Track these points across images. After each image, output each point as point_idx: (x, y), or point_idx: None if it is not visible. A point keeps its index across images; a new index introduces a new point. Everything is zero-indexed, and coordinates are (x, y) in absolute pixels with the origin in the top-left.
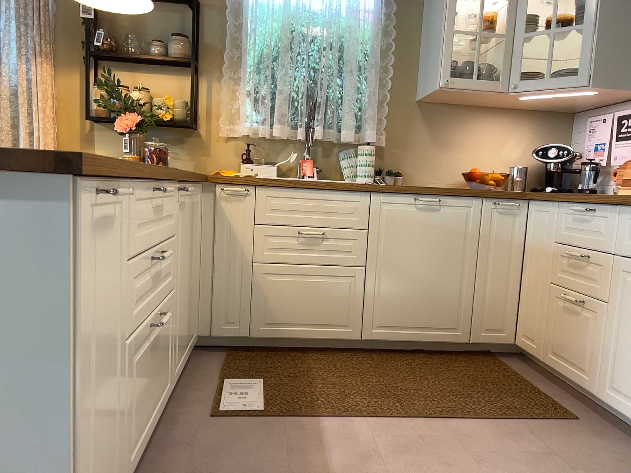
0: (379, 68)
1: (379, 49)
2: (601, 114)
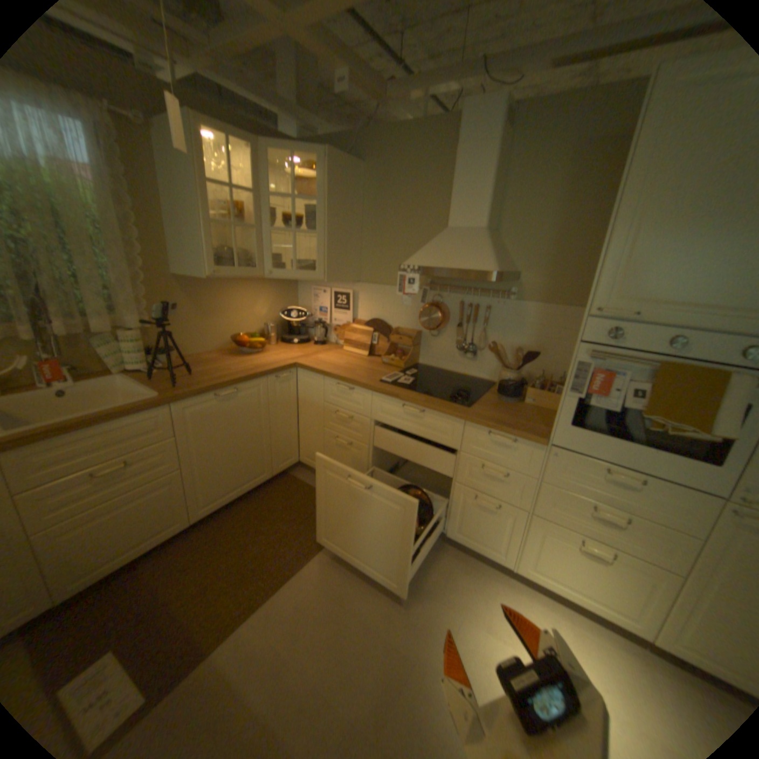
0: (118, 243)
1: (111, 219)
2: (319, 284)
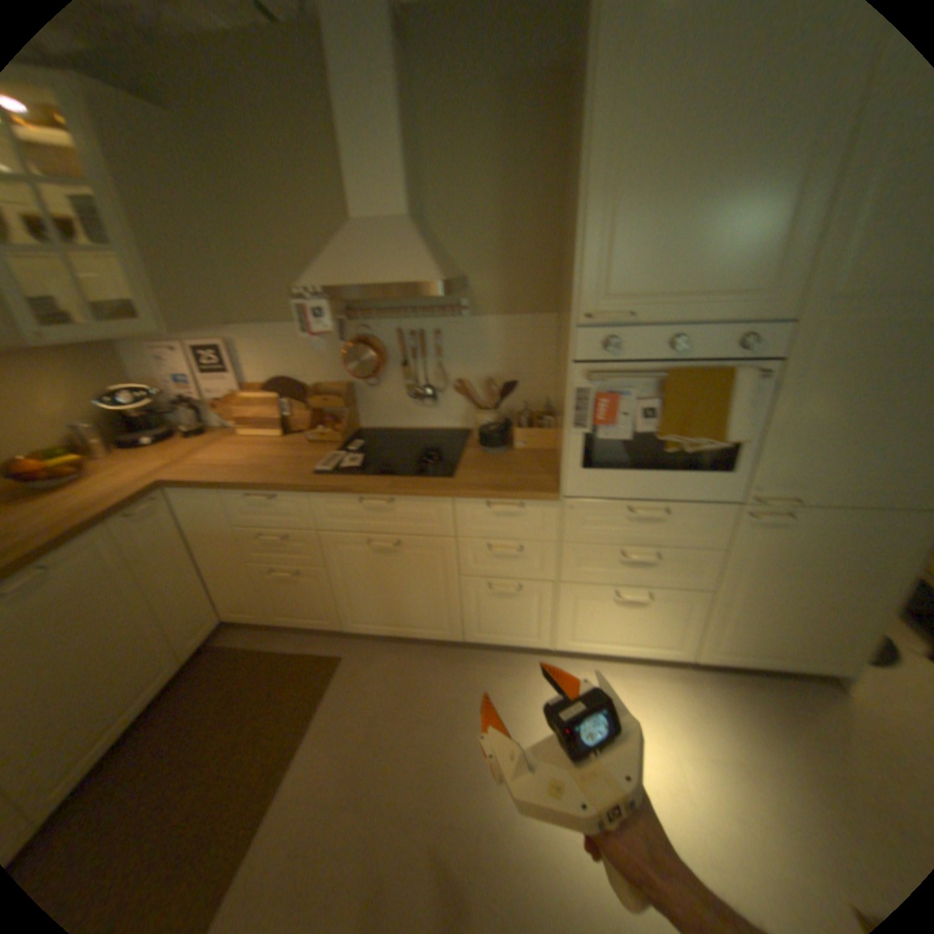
0: None
1: None
2: (160, 338)
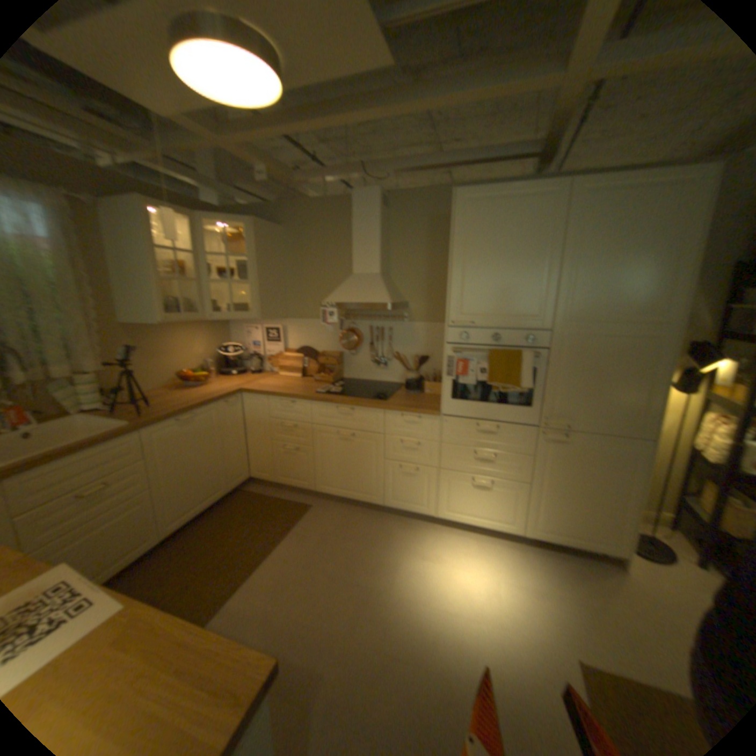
0: (74, 300)
1: (68, 281)
2: (251, 323)
